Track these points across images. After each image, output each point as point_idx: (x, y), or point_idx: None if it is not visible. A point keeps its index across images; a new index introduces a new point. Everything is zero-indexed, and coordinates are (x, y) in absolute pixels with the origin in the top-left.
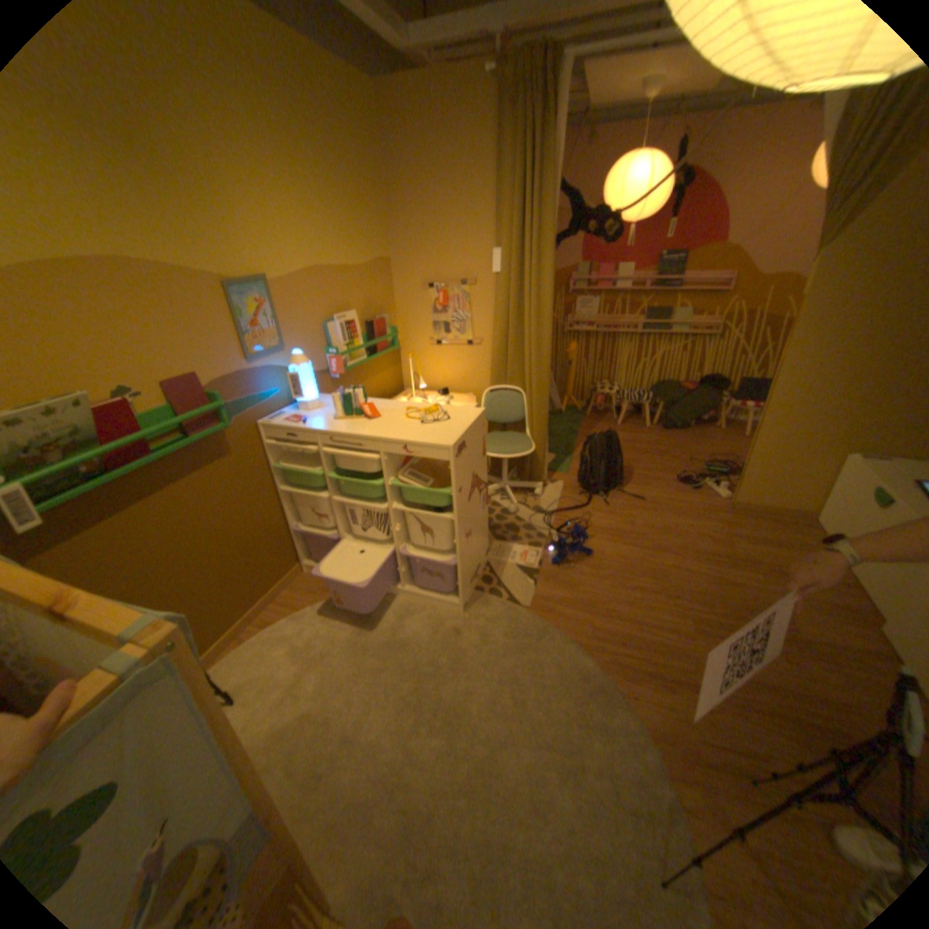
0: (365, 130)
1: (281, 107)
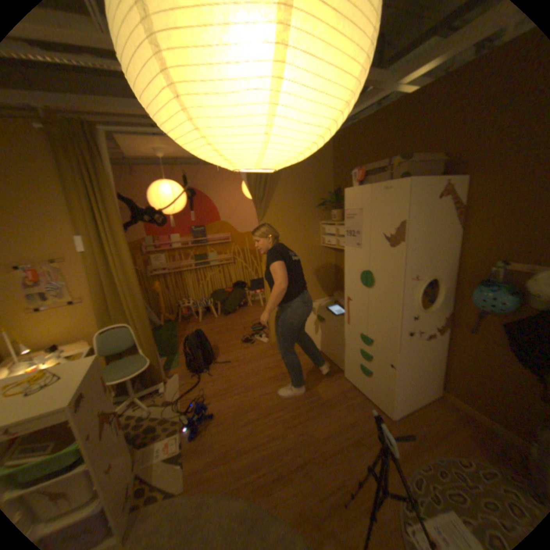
0: None
1: None
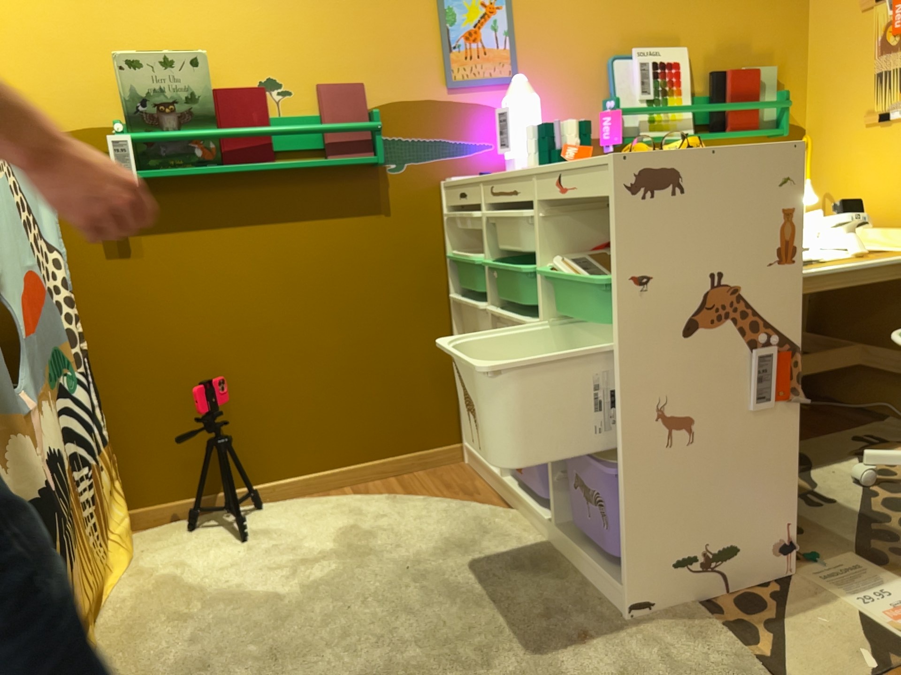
0: None
1: None
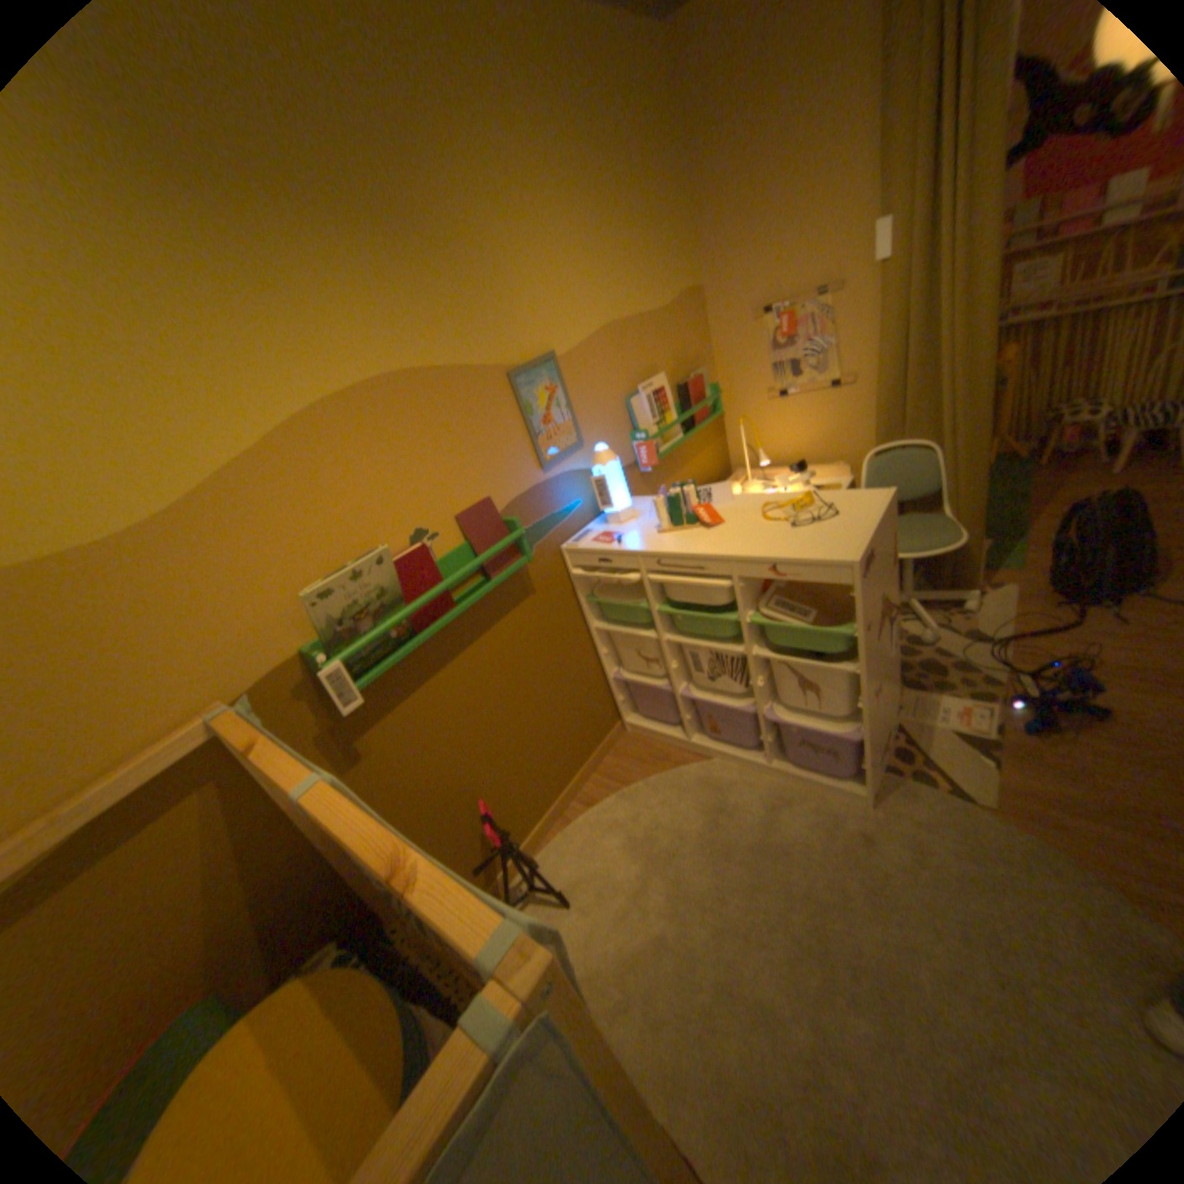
0: (657, 104)
1: (553, 109)
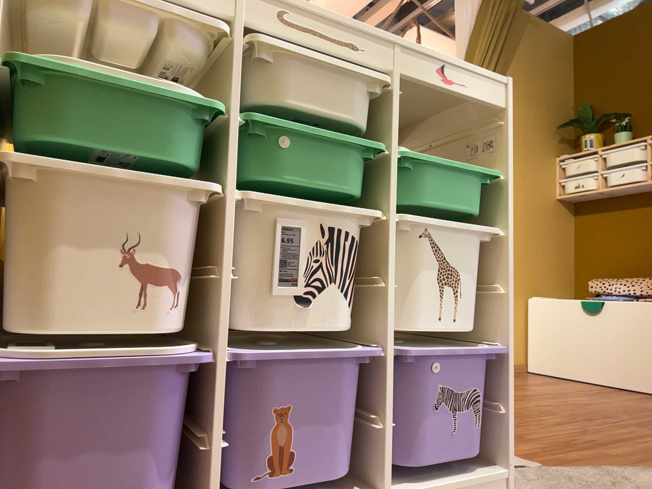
0: None
1: None
